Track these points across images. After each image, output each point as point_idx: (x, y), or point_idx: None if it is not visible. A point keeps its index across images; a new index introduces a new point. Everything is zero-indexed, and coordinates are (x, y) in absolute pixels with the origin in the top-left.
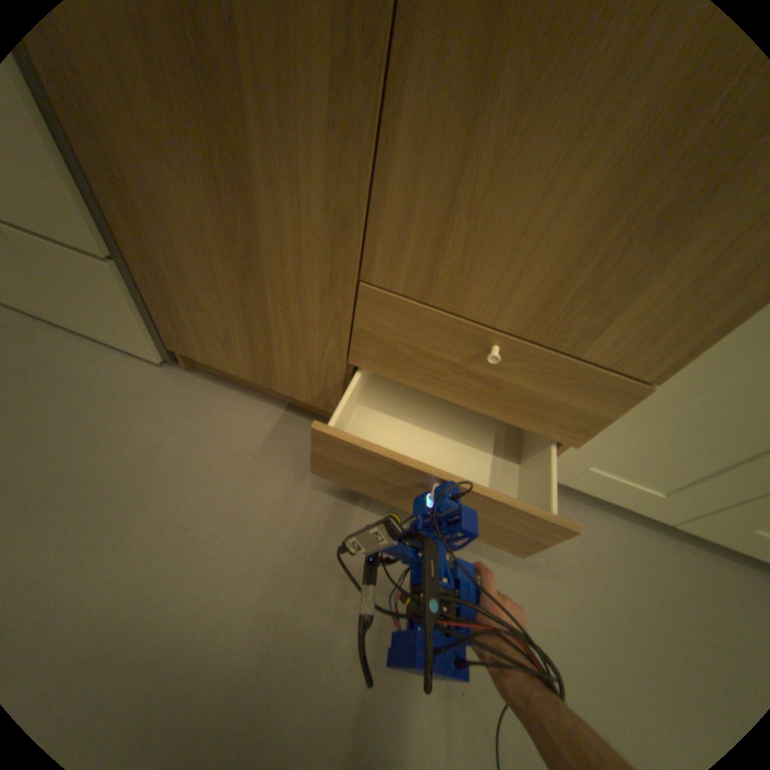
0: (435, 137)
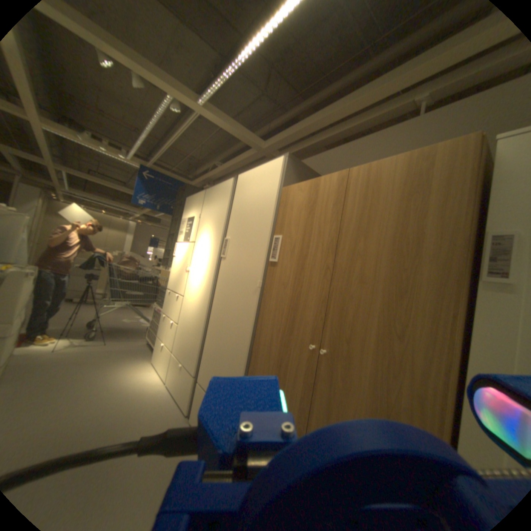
0: (319, 422)
